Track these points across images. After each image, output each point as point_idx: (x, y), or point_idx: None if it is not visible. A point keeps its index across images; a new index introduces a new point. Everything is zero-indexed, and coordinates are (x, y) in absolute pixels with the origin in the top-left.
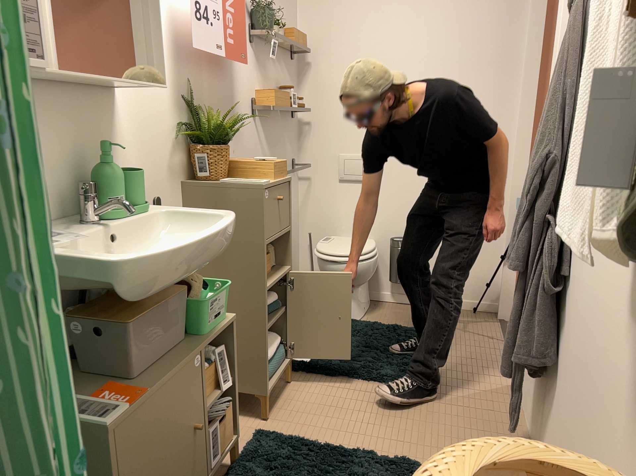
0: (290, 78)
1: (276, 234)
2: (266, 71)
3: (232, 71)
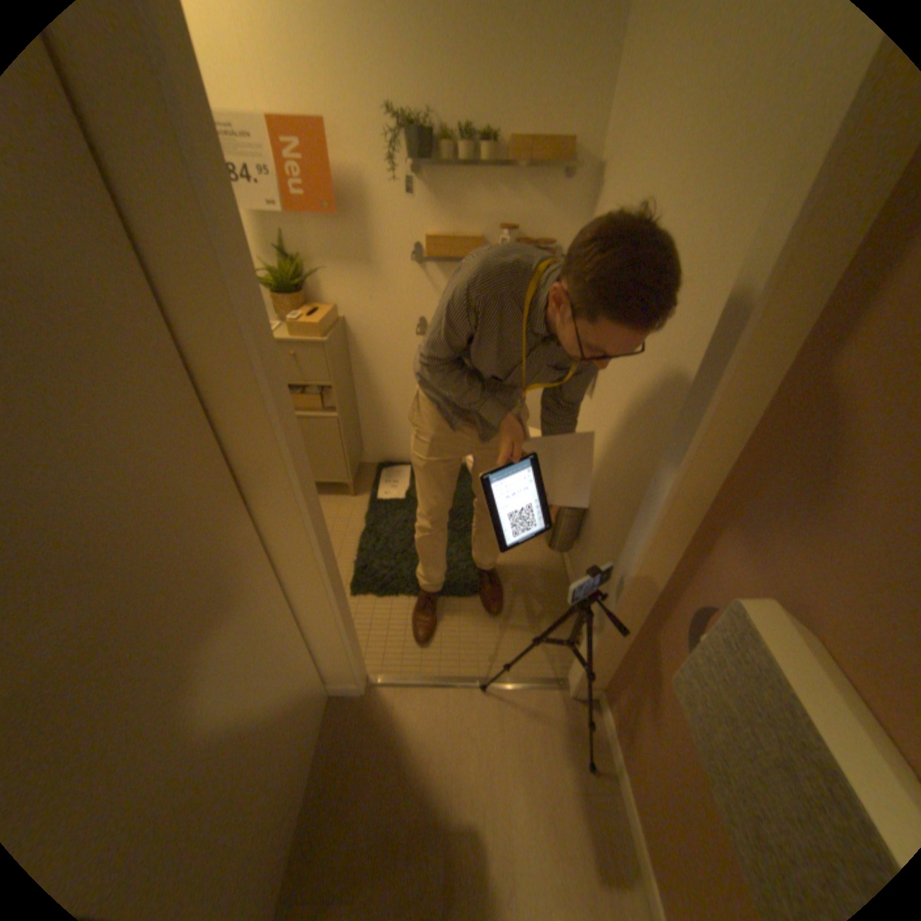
0: (555, 198)
1: (292, 381)
2: (457, 196)
3: (357, 208)
